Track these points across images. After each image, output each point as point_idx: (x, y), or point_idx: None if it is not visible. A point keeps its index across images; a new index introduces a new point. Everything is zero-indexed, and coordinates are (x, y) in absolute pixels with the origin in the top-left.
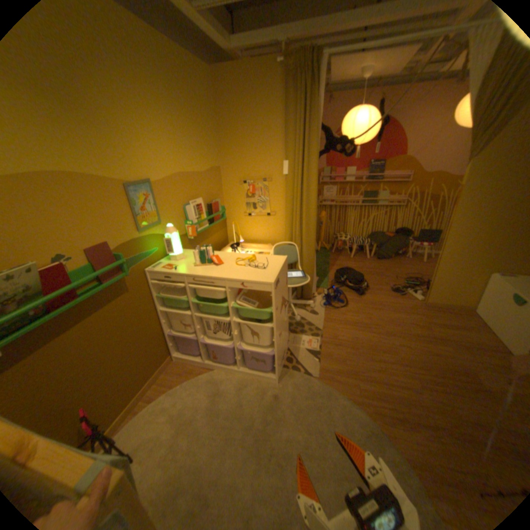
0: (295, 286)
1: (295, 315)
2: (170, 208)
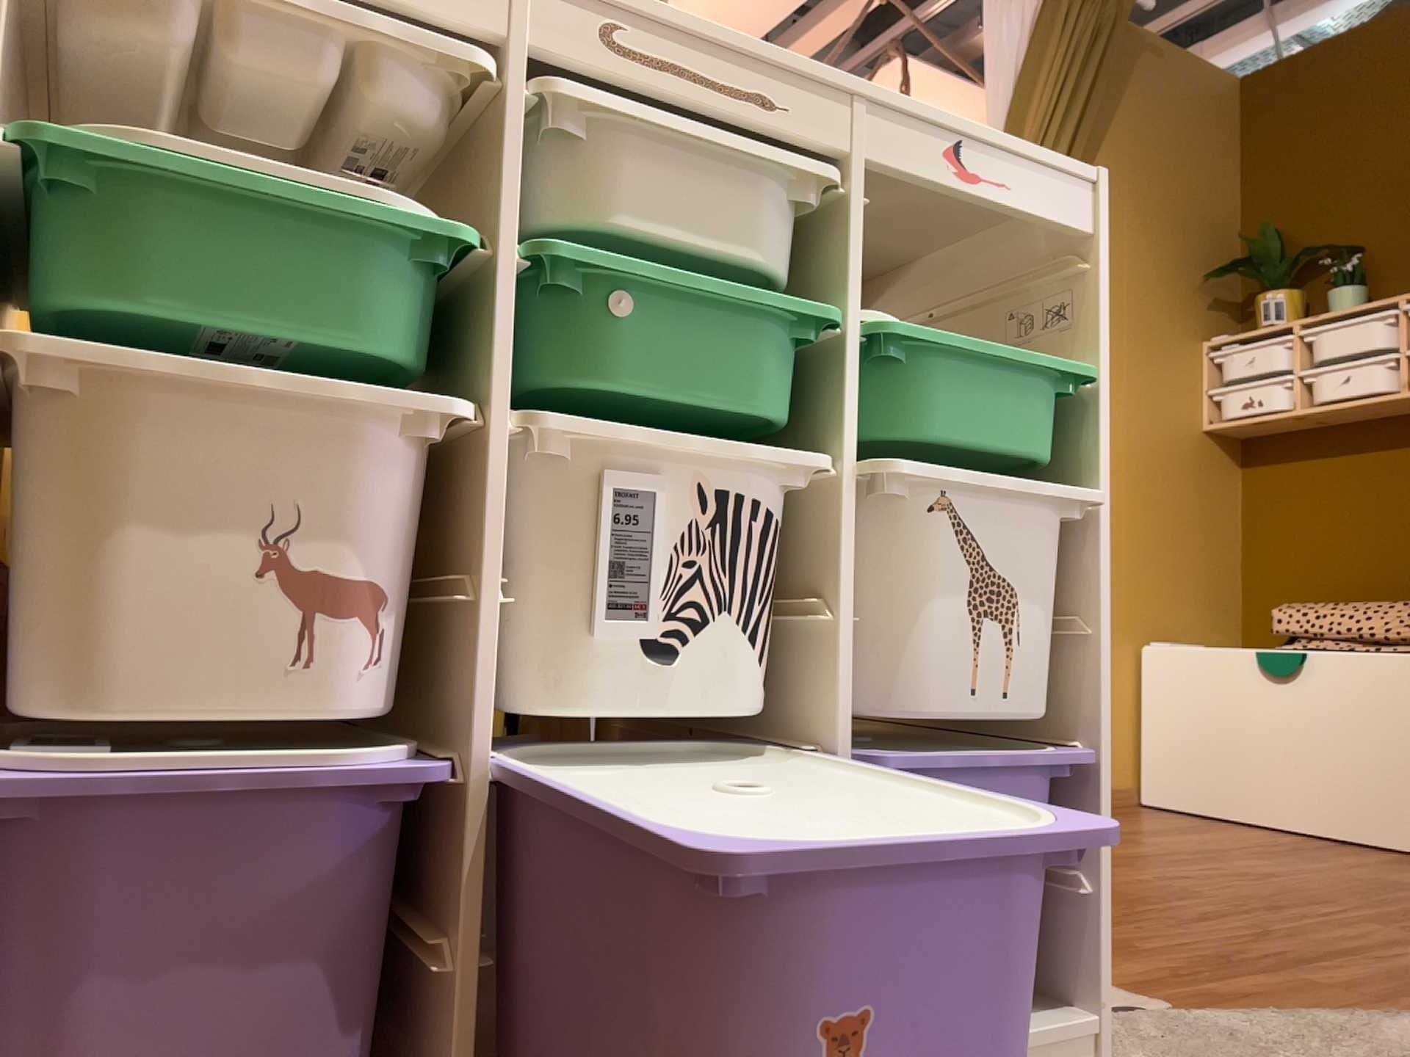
0: None
1: None
2: None
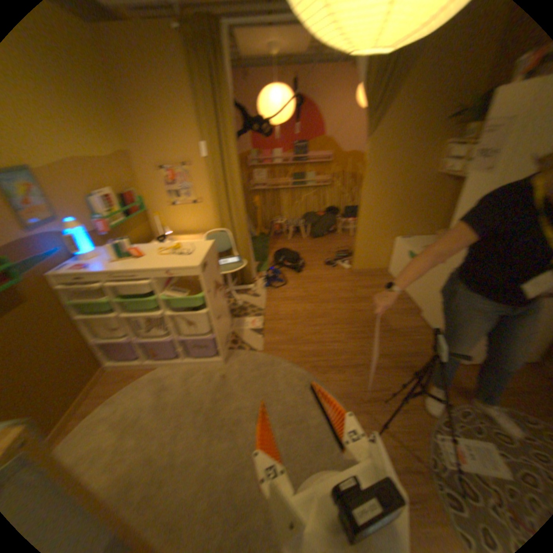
0: (233, 271)
1: (238, 300)
2: (69, 199)
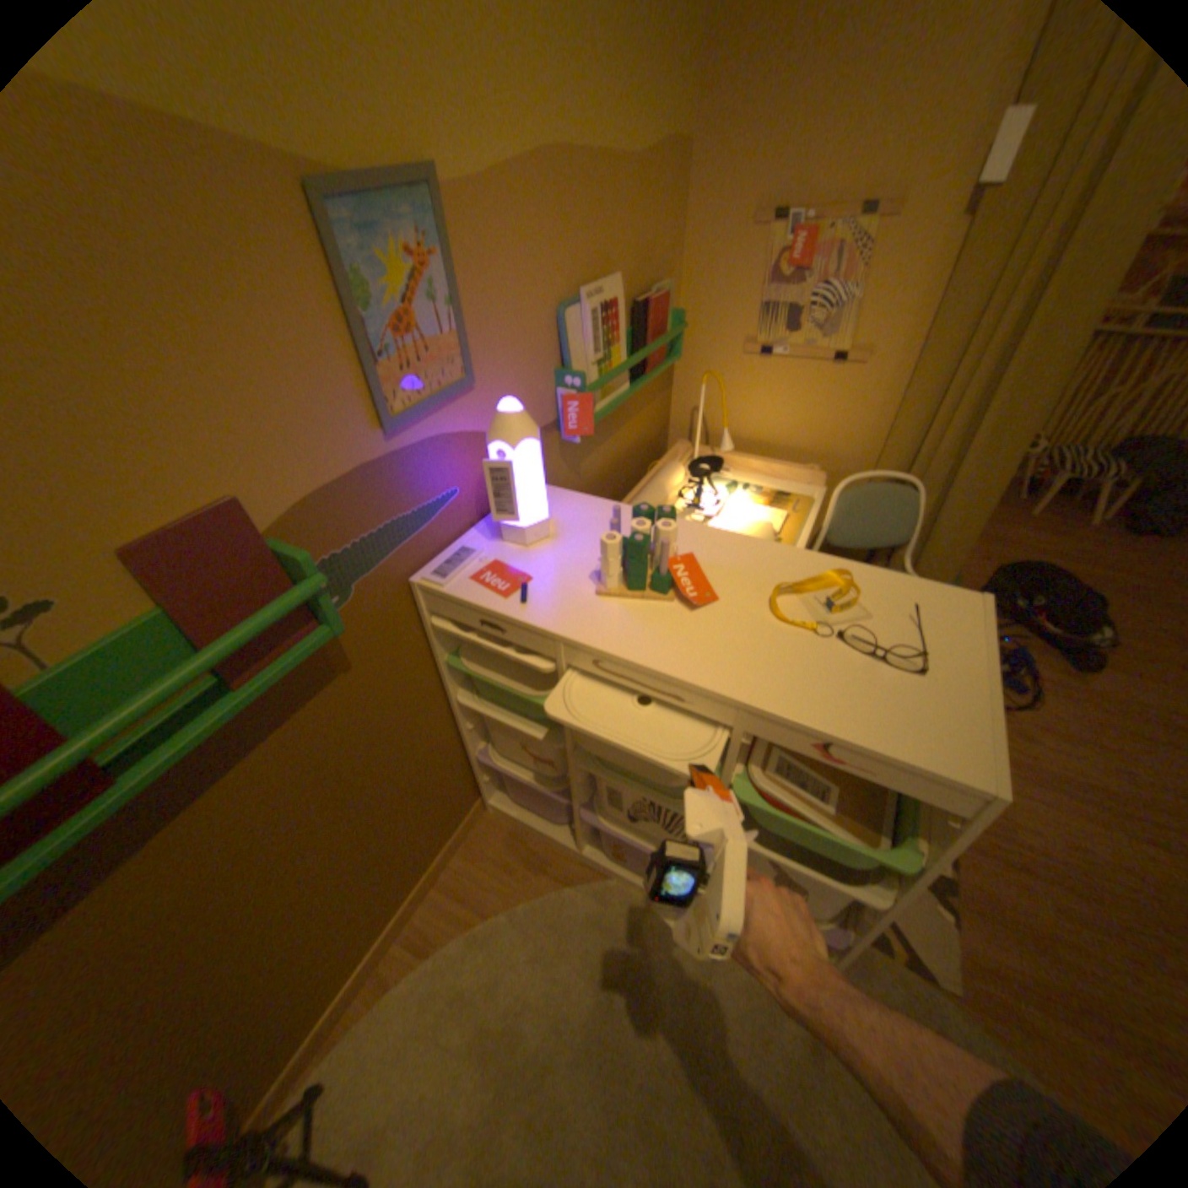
0: None
1: None
2: (510, 316)
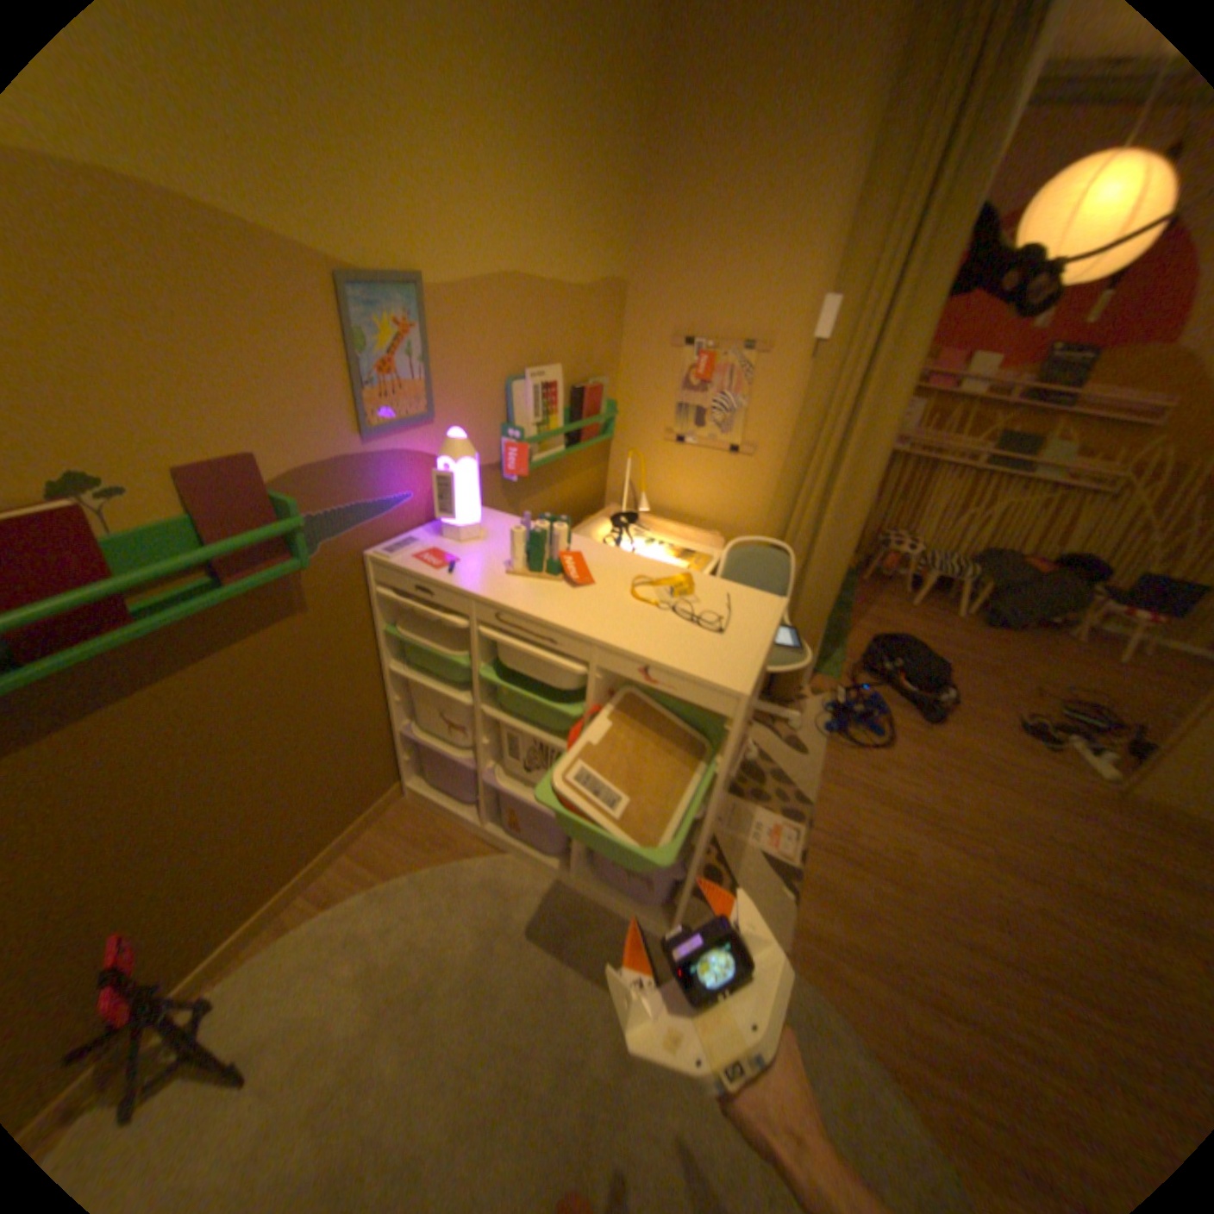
0: (770, 671)
1: (748, 745)
2: (468, 379)
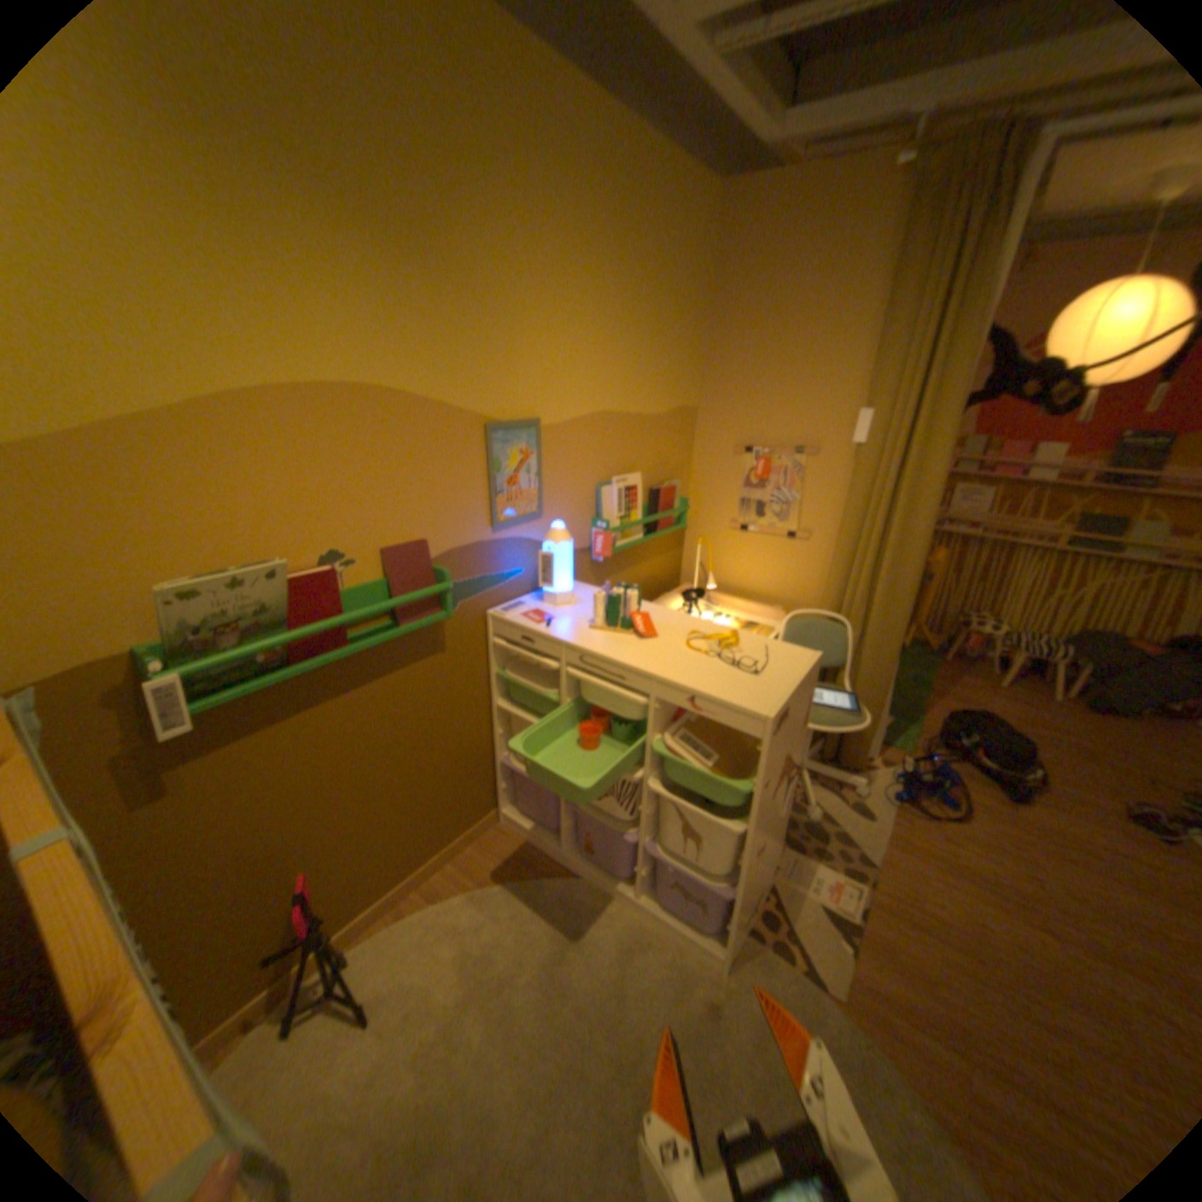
0: (827, 730)
1: (810, 804)
2: (567, 487)
